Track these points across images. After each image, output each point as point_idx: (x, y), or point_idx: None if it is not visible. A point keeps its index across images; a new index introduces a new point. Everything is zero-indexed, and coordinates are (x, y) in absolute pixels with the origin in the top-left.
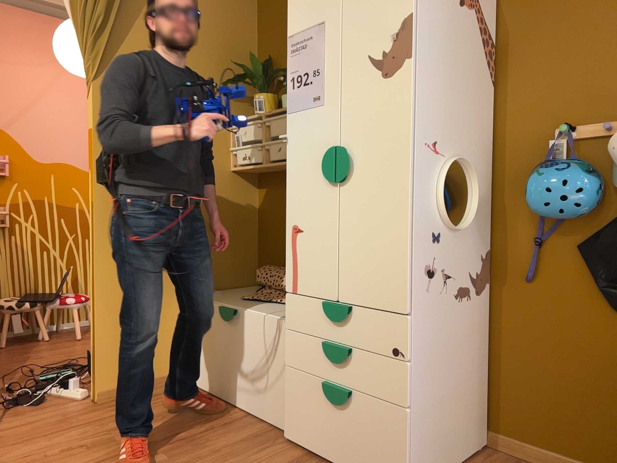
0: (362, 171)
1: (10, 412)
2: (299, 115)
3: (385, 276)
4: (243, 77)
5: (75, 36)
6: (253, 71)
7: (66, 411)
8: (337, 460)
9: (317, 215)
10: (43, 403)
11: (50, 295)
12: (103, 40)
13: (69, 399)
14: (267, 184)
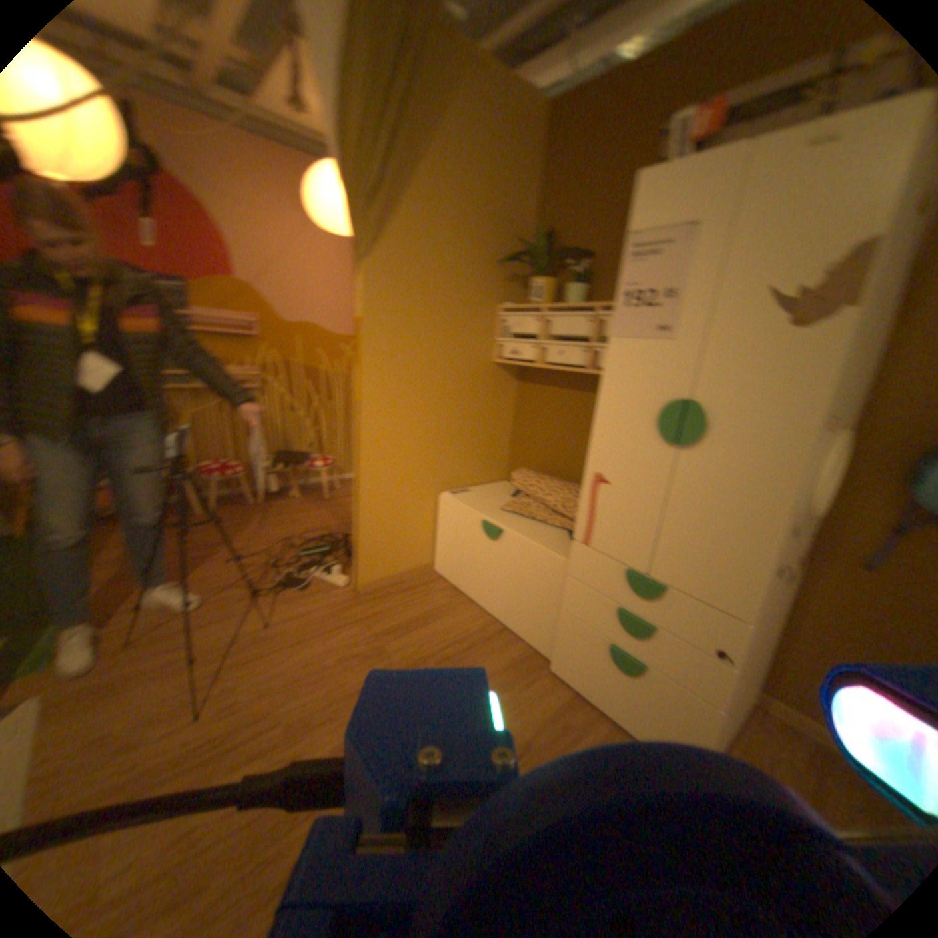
0: (718, 441)
1: (281, 599)
2: (628, 343)
3: (726, 572)
4: (515, 250)
5: (324, 184)
6: (531, 245)
7: (331, 602)
8: (613, 716)
9: (633, 472)
10: (308, 589)
11: (297, 456)
12: (371, 205)
13: (331, 585)
14: (528, 379)
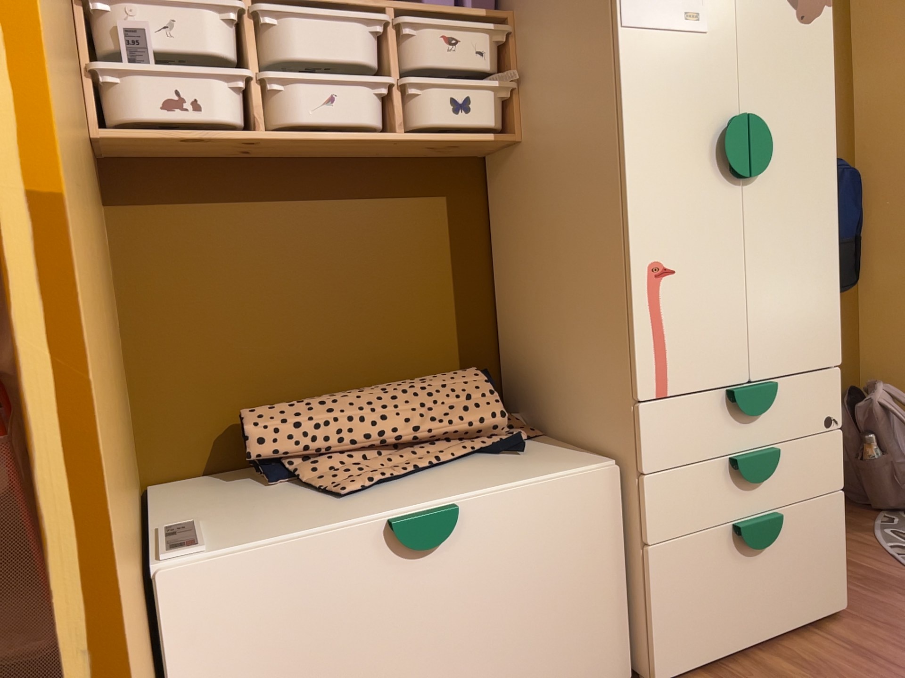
0: (777, 163)
1: None
2: (654, 38)
3: (814, 318)
4: None
5: None
6: None
7: None
8: (759, 633)
9: (705, 239)
10: None
11: None
12: None
13: None
14: (158, 193)
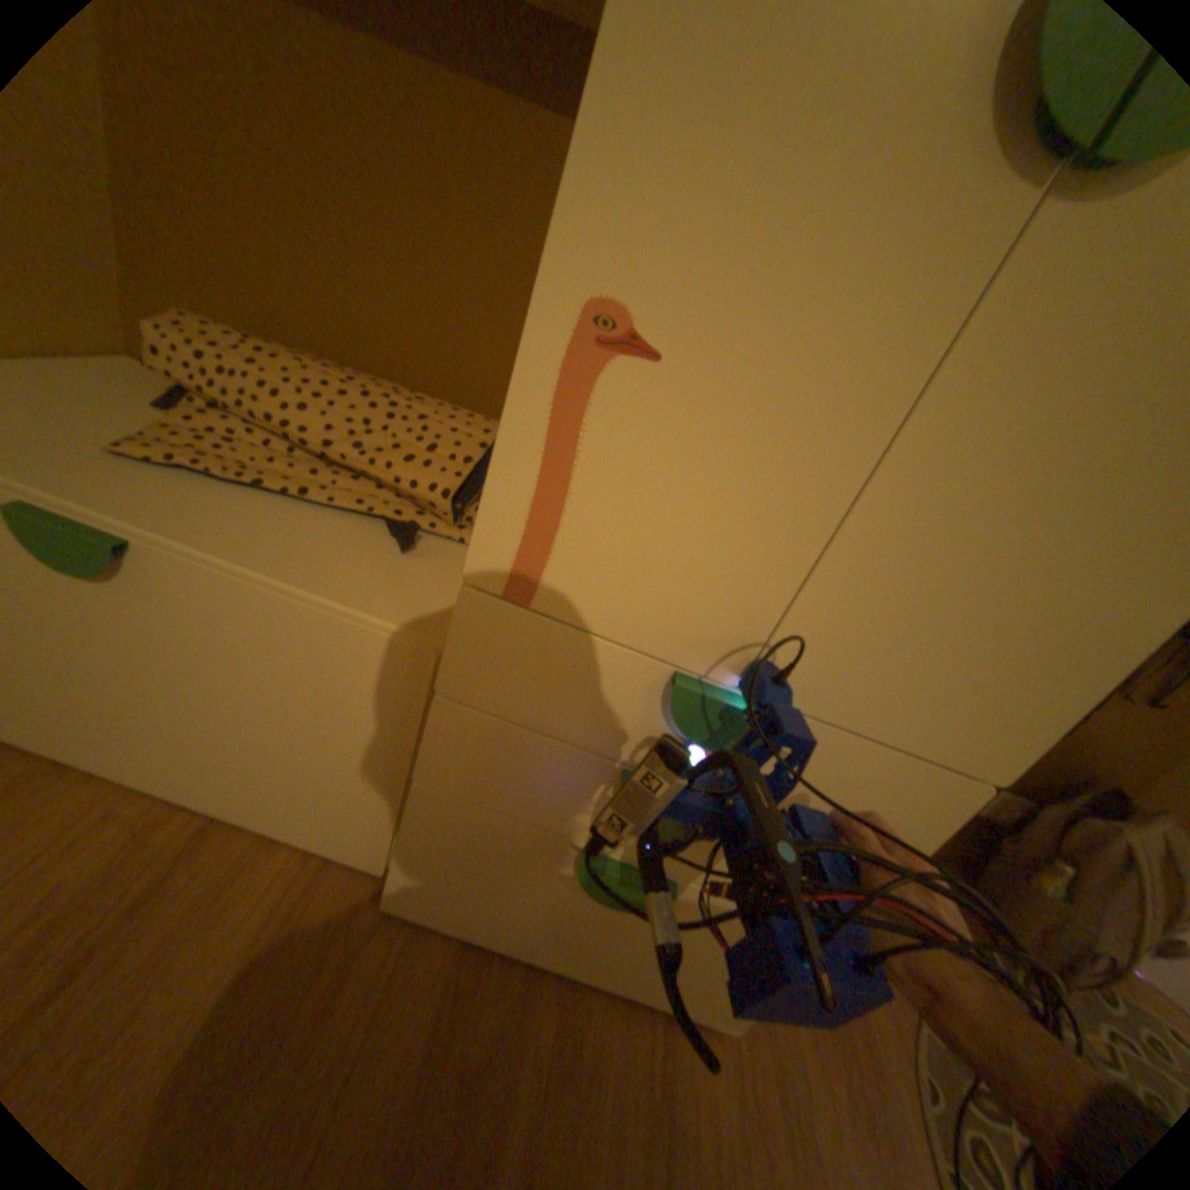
0: None
1: None
2: None
3: (1005, 670)
4: None
5: None
6: None
7: None
8: (566, 965)
9: (796, 307)
10: None
11: None
12: None
13: None
14: None
